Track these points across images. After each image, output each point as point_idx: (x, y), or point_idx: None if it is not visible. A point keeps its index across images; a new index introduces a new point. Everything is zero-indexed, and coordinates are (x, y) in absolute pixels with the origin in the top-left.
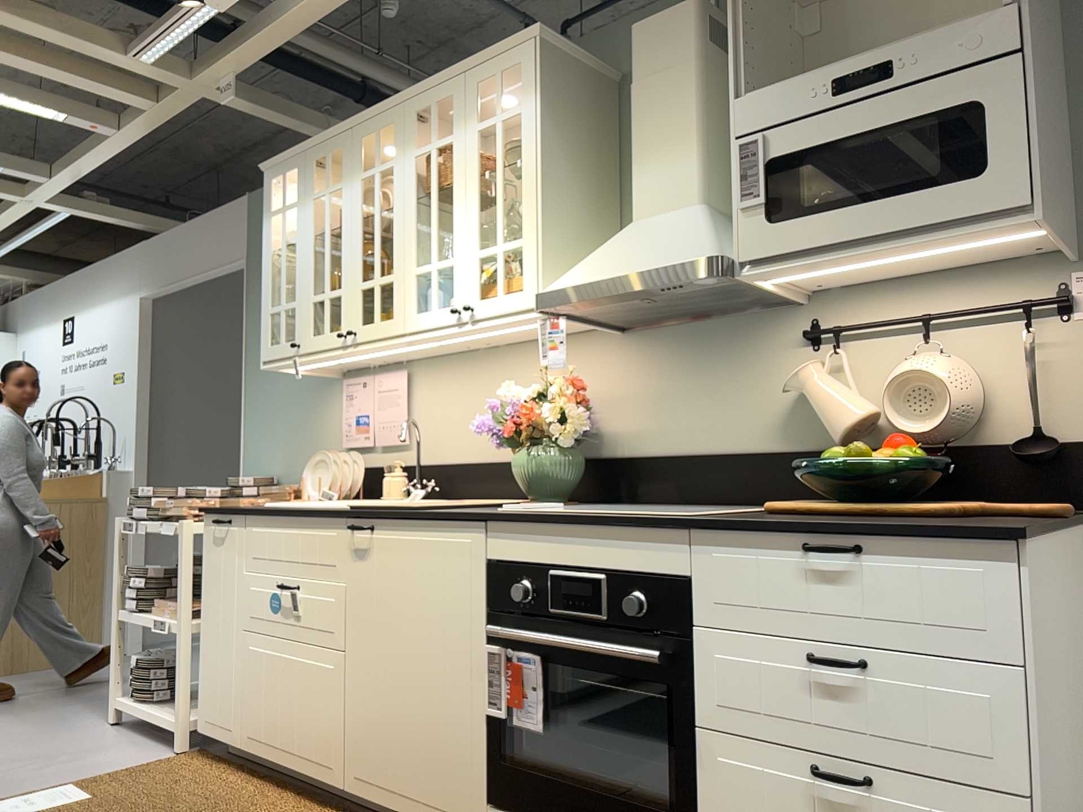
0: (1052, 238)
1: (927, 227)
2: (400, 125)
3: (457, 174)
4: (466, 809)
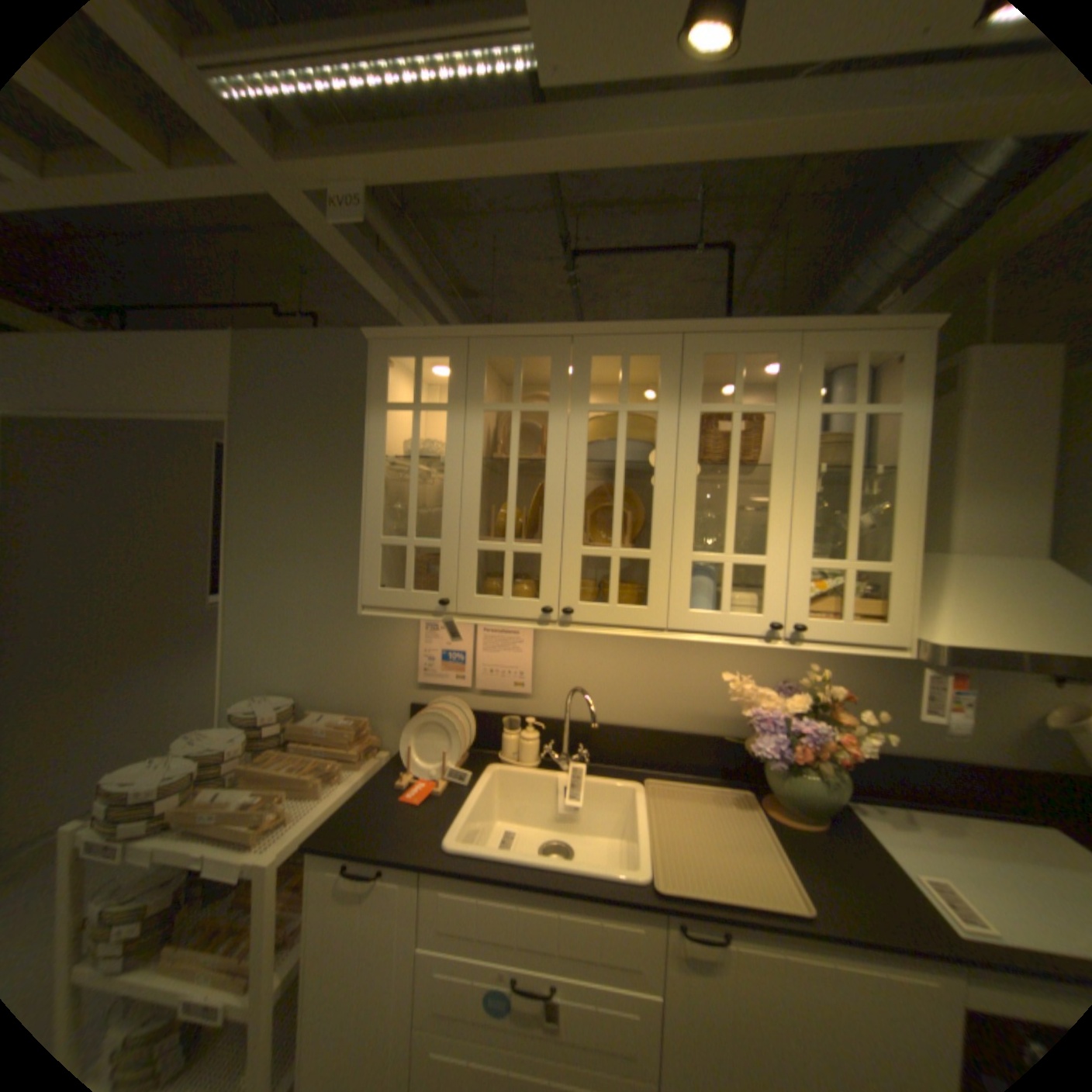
0: None
1: None
2: (675, 361)
3: (782, 456)
4: None
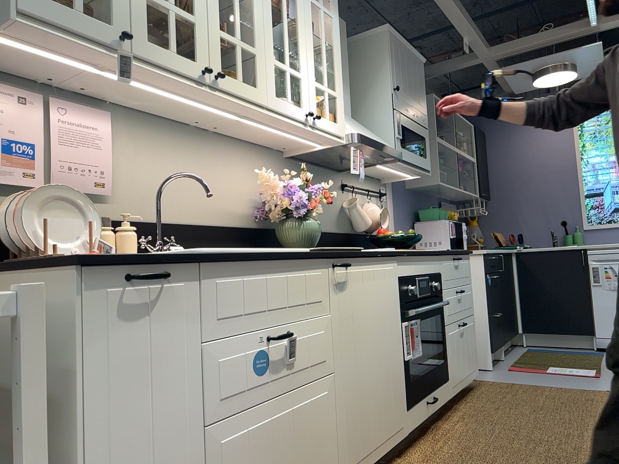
0: (407, 178)
1: (419, 168)
2: None
3: (301, 17)
4: (402, 421)
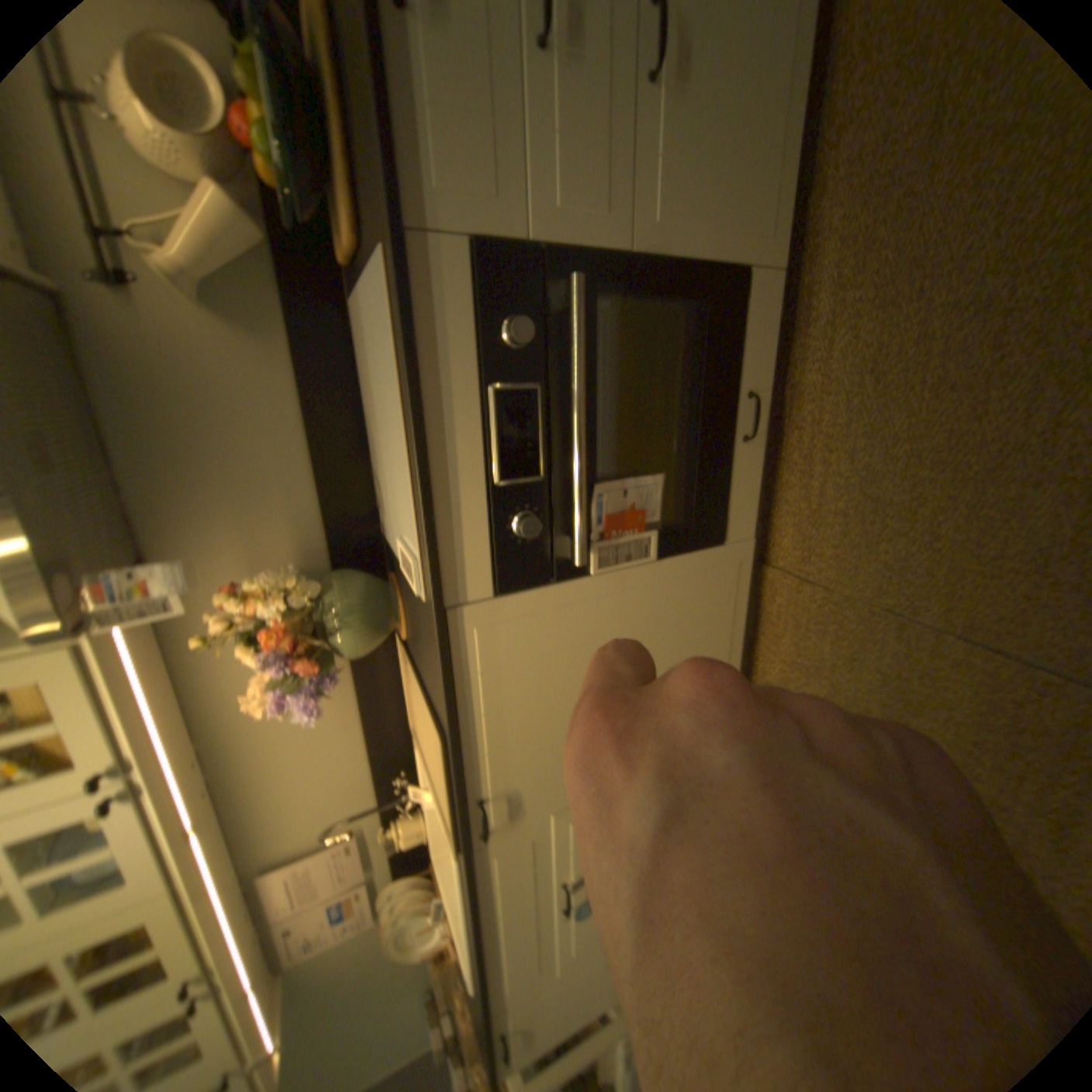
0: None
1: None
2: None
3: None
4: (733, 568)
